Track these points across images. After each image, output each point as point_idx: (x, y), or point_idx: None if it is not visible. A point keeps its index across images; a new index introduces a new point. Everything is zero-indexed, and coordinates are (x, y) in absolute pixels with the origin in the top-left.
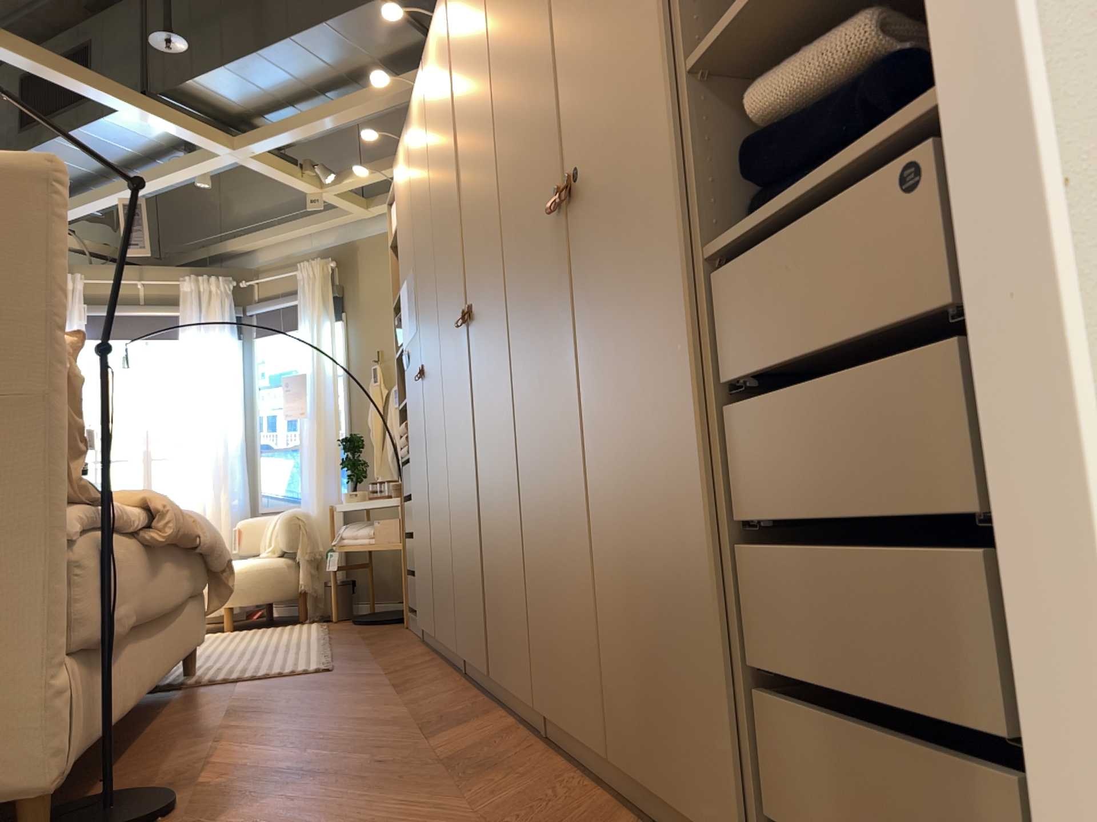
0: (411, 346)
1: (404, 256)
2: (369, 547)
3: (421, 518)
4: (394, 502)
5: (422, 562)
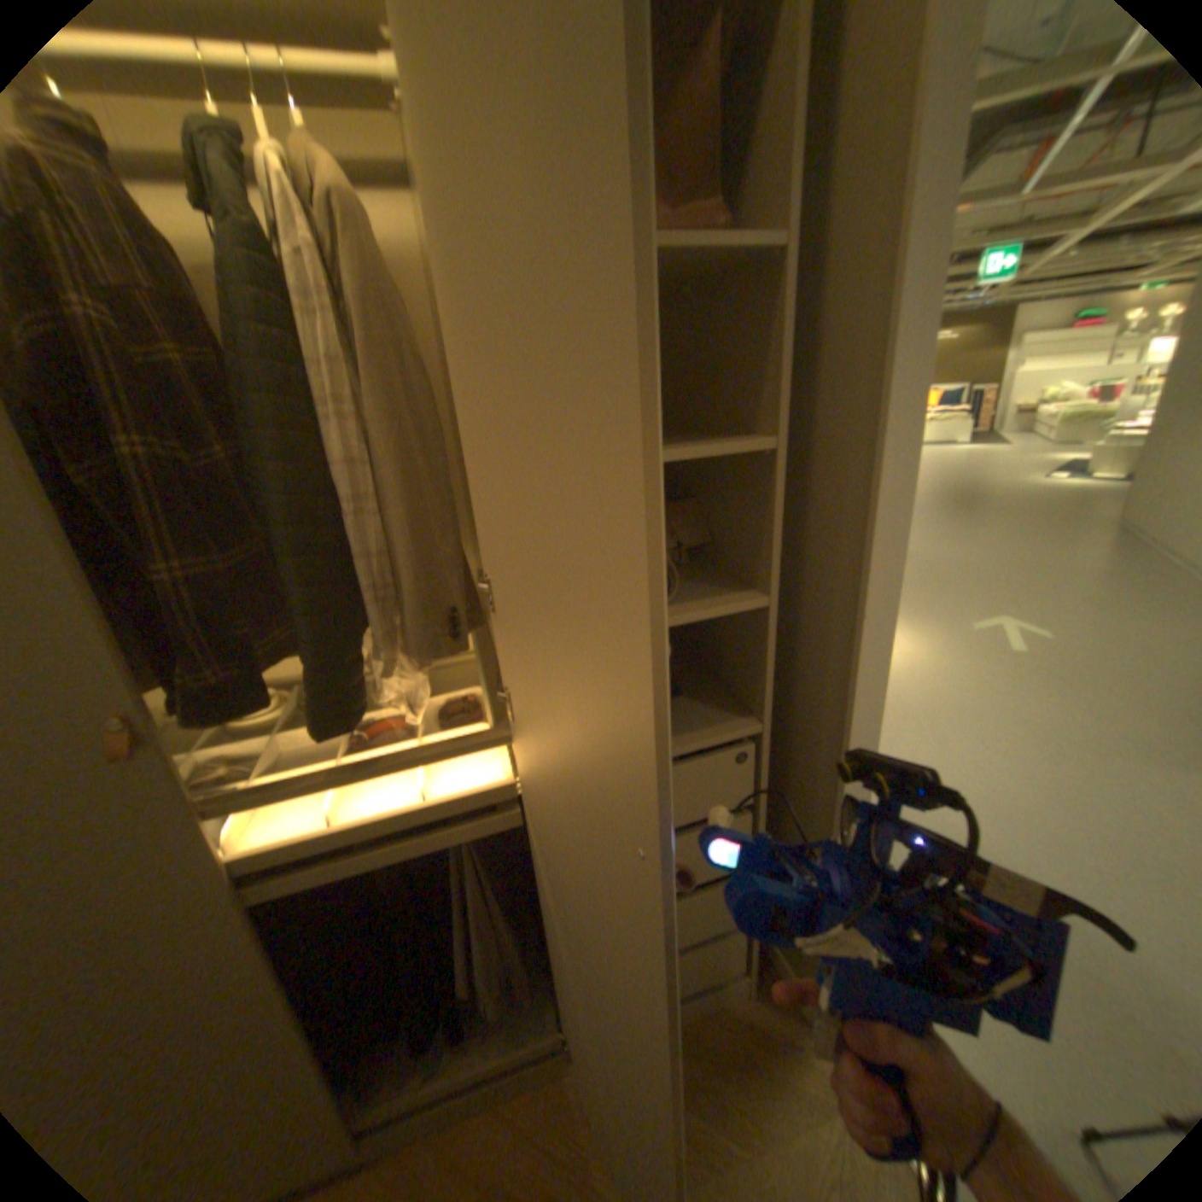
0: None
1: None
2: None
3: None
4: None
5: None
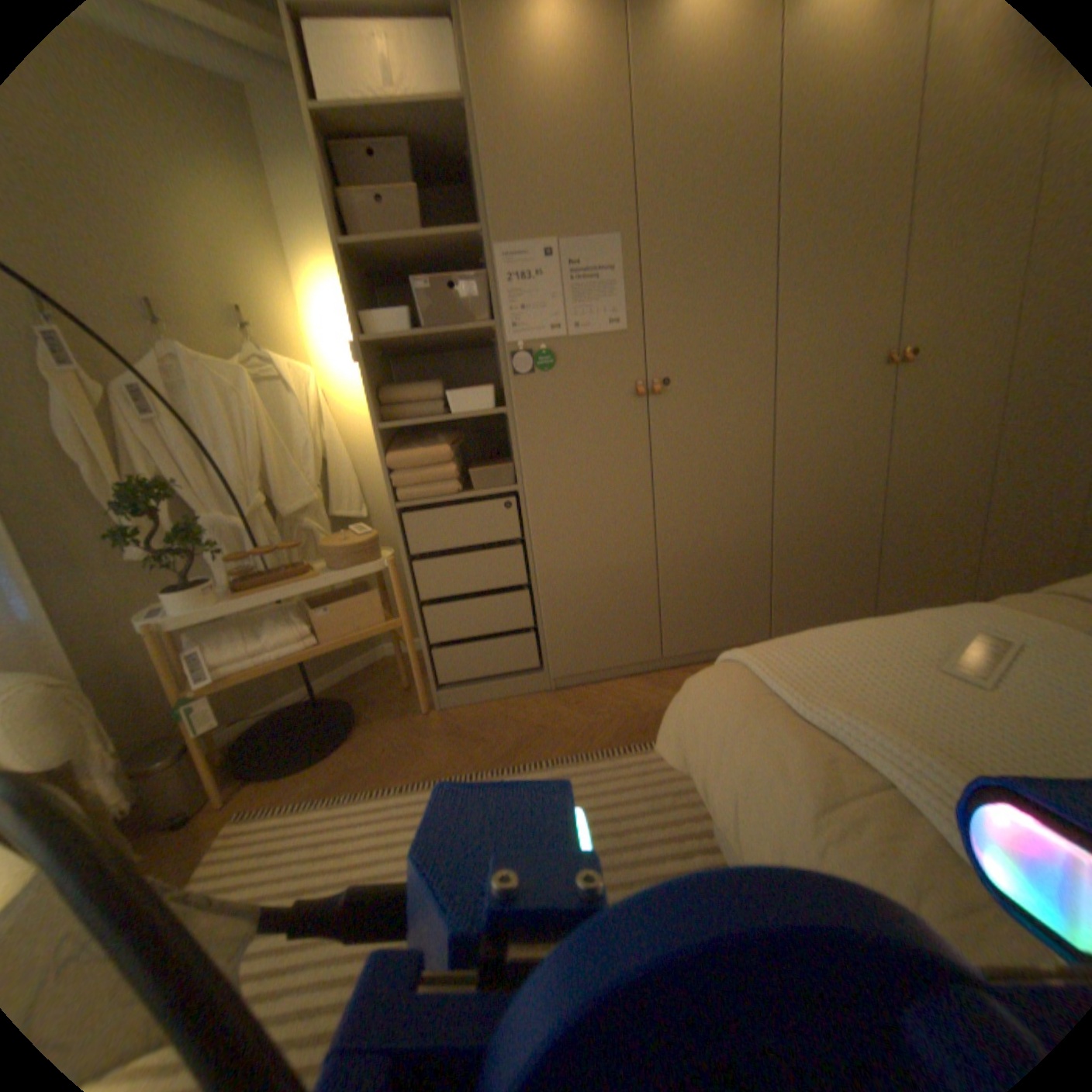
0: (565, 344)
1: (534, 195)
2: (313, 650)
3: (598, 557)
4: (363, 567)
5: (591, 604)
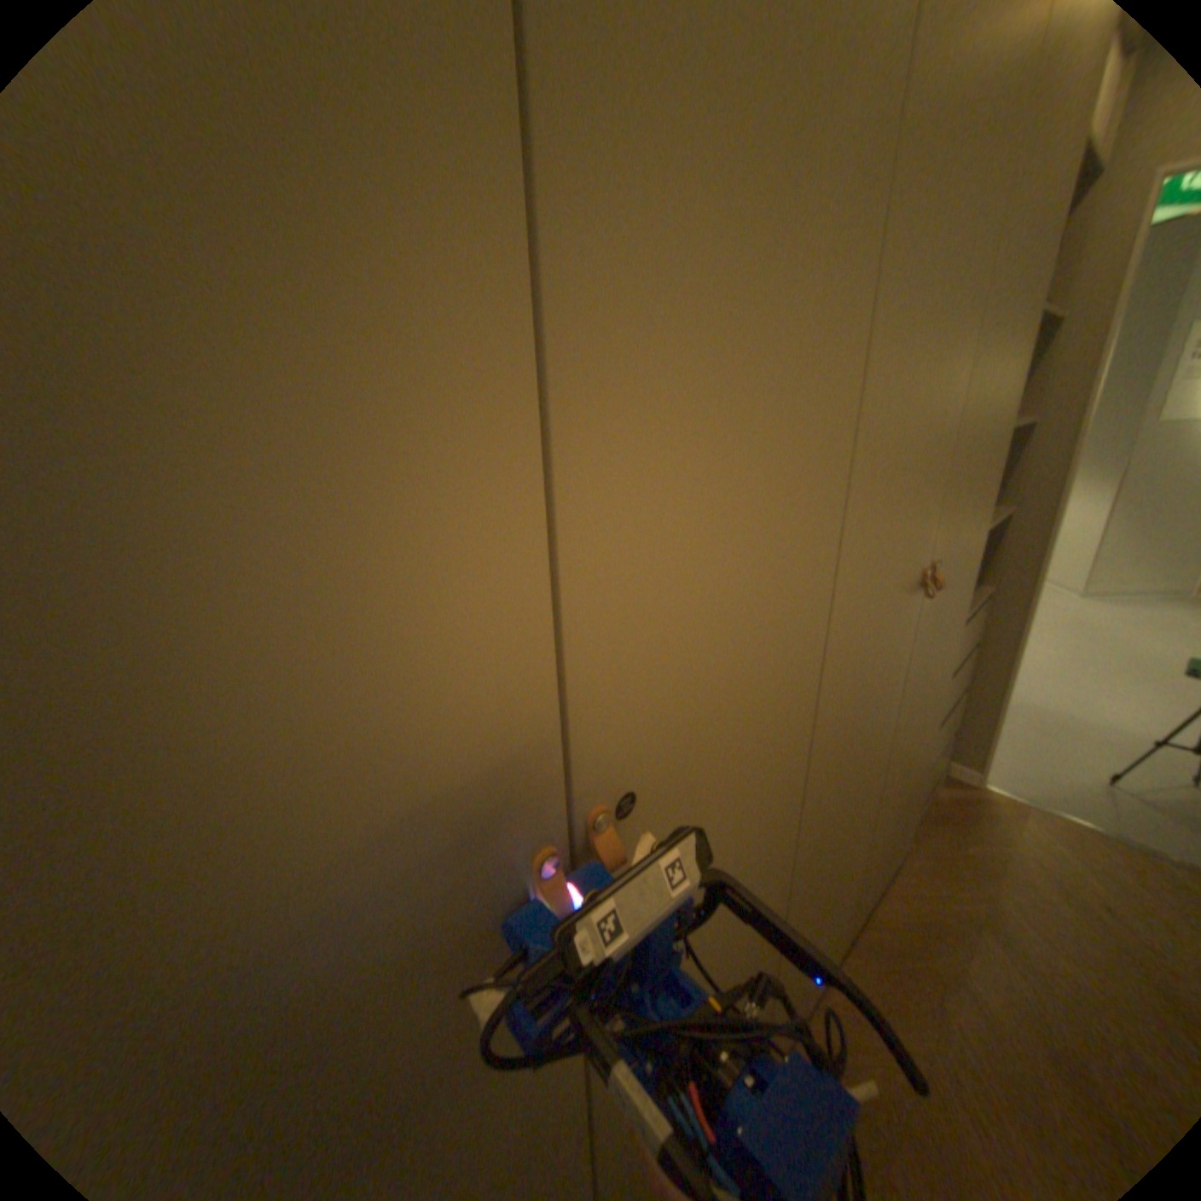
0: None
1: None
2: None
3: None
4: None
5: None
